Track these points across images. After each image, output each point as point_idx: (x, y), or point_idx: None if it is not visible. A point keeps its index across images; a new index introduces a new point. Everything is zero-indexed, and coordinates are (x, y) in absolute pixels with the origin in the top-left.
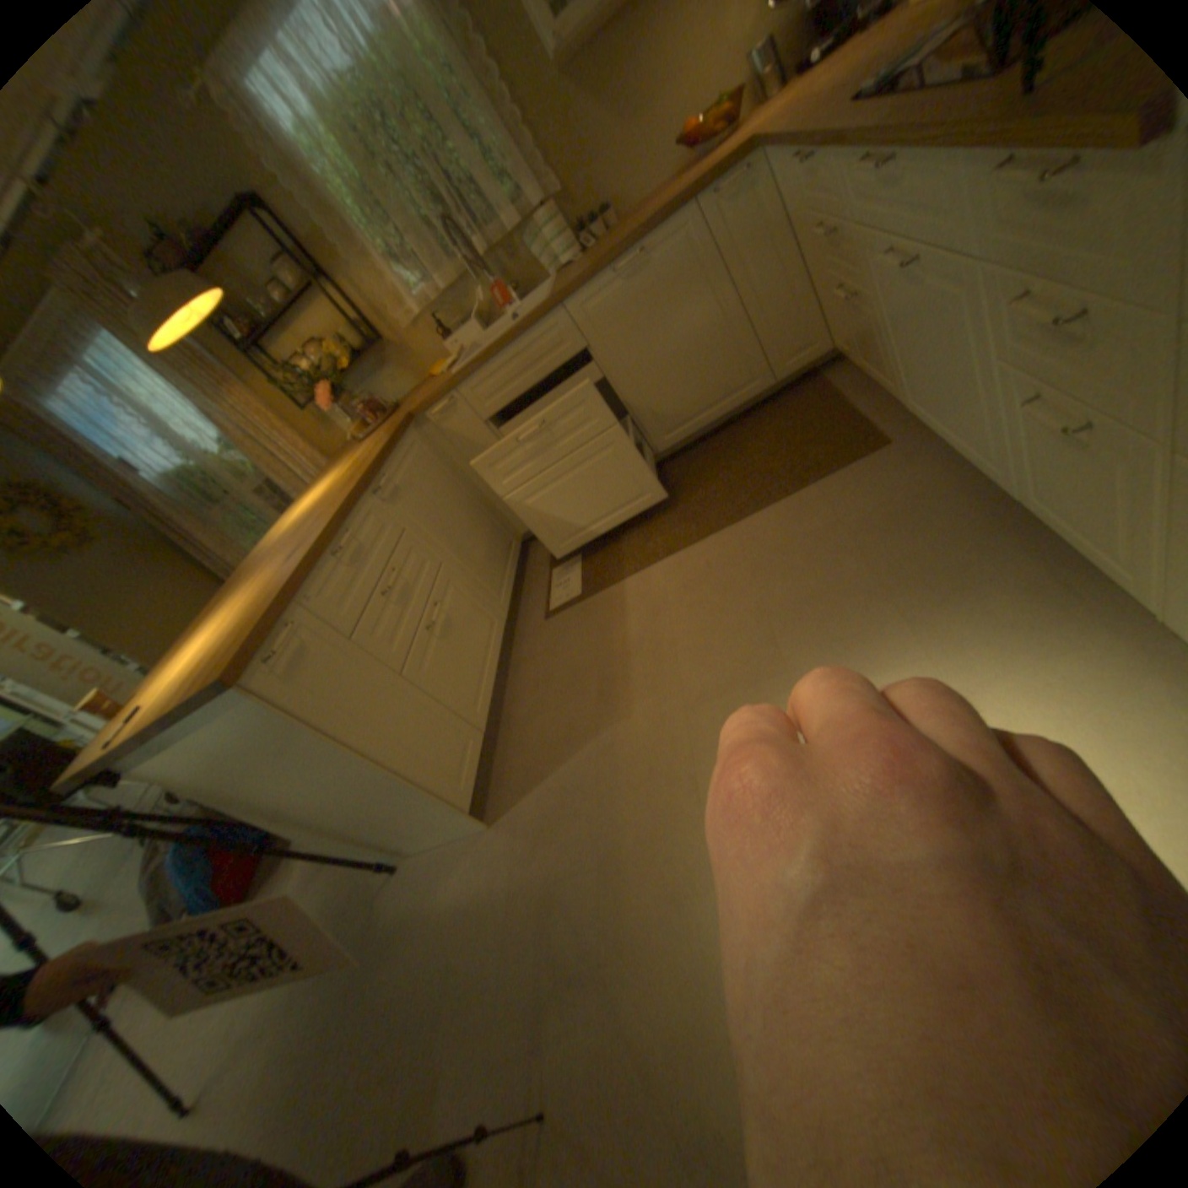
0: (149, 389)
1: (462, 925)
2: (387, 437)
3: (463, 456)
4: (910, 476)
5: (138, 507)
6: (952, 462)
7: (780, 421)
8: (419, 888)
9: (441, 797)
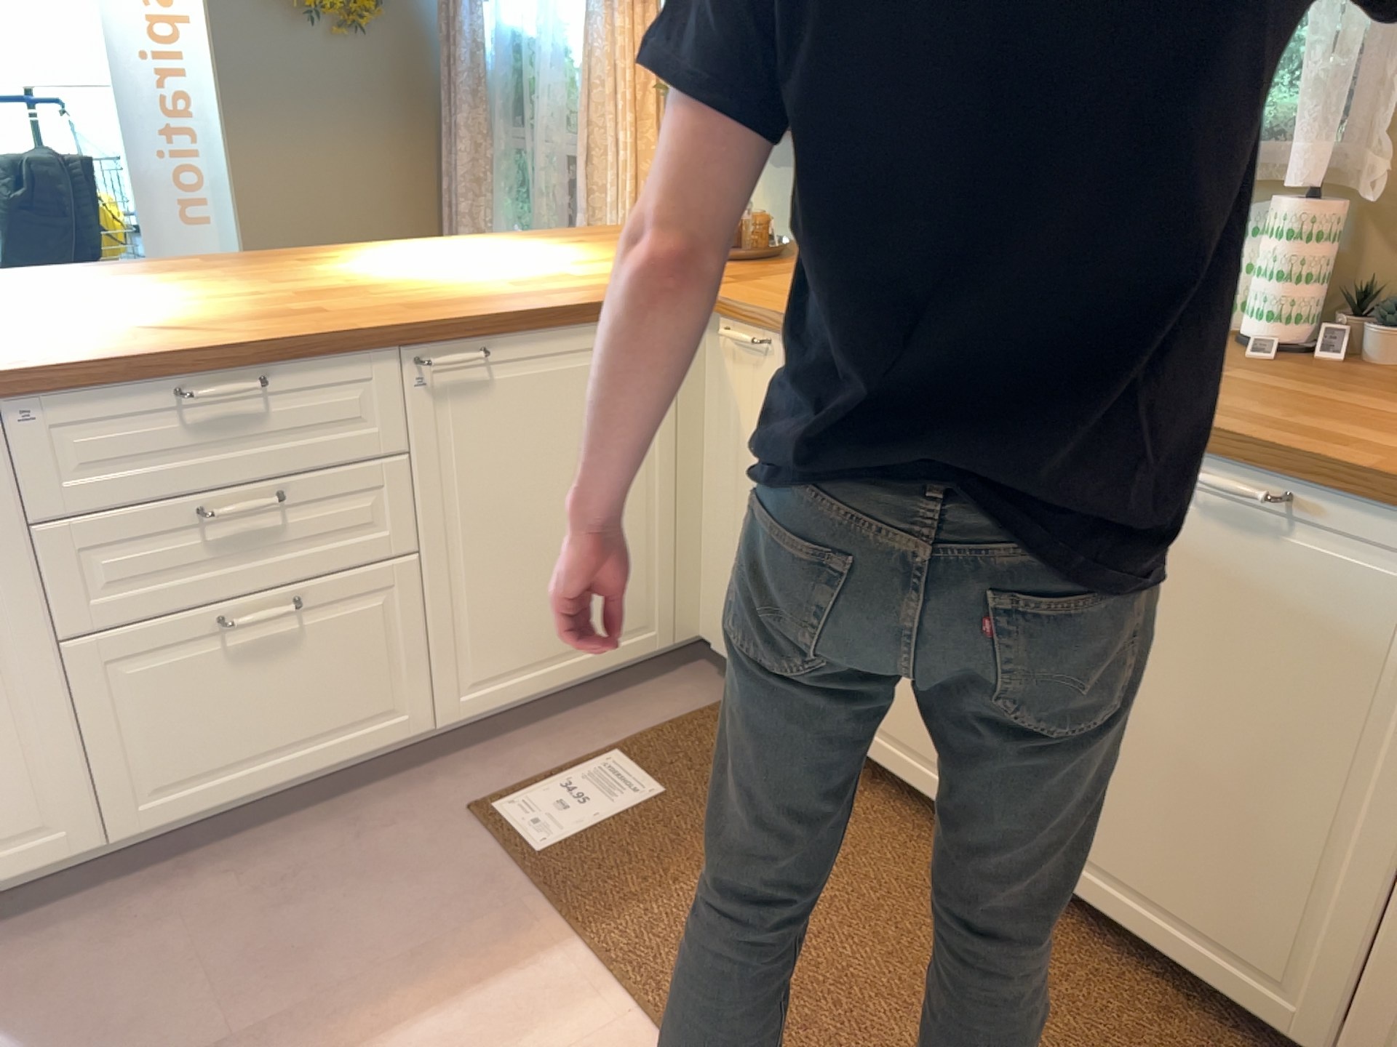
0: None
1: None
2: (595, 295)
3: (717, 432)
4: None
5: (448, 43)
6: None
7: None
8: None
9: None
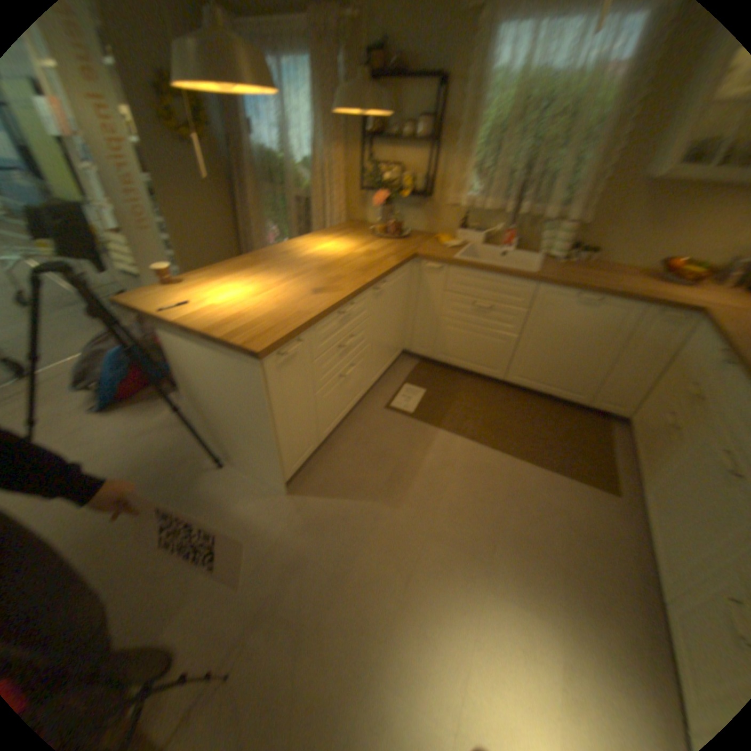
0: (300, 103)
1: (242, 533)
2: (398, 258)
3: (417, 292)
4: (616, 526)
5: (235, 148)
6: (641, 540)
7: (573, 425)
8: (230, 489)
9: (283, 467)
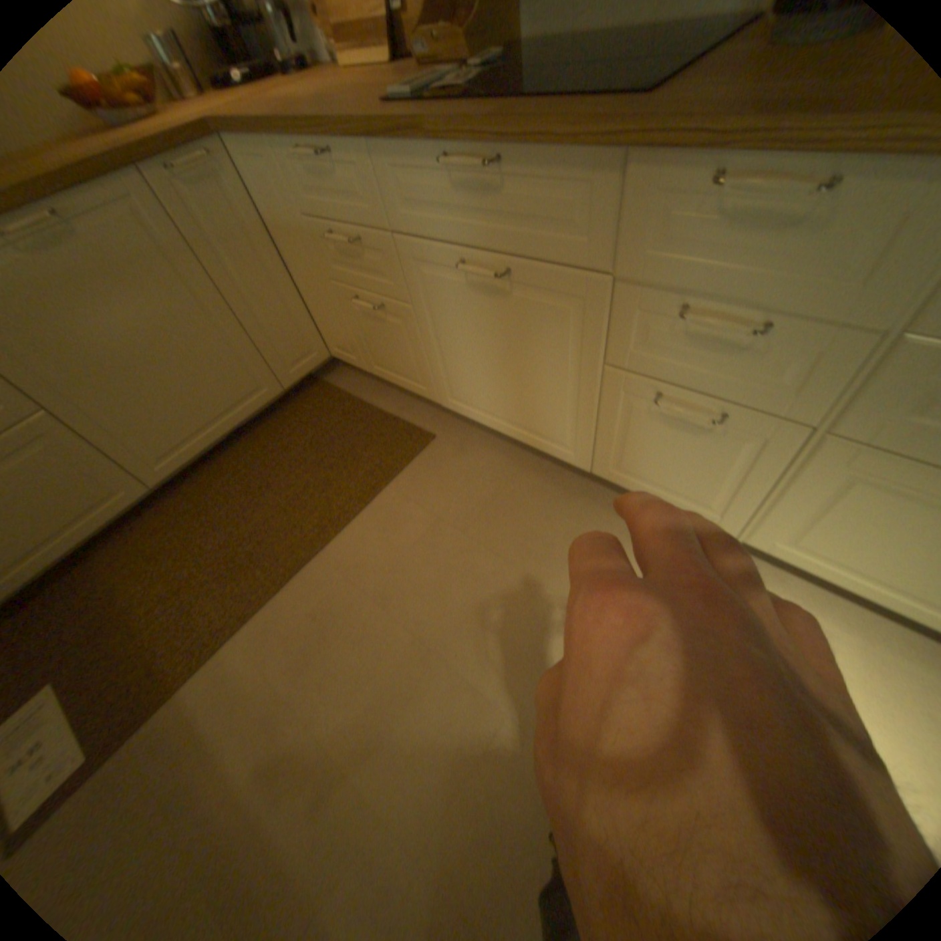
0: None
1: None
2: None
3: None
4: (471, 466)
5: None
6: (496, 449)
7: (302, 430)
8: None
9: None
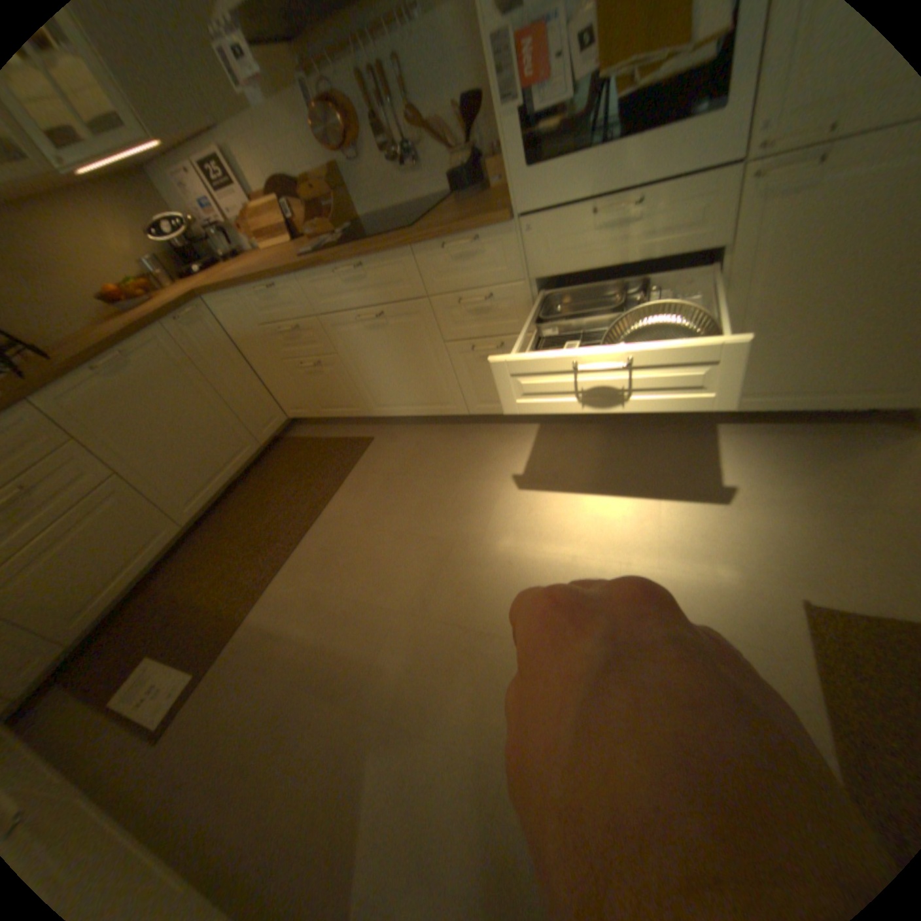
0: None
1: None
2: None
3: None
4: (402, 442)
5: None
6: (414, 429)
7: (281, 466)
8: None
9: None
